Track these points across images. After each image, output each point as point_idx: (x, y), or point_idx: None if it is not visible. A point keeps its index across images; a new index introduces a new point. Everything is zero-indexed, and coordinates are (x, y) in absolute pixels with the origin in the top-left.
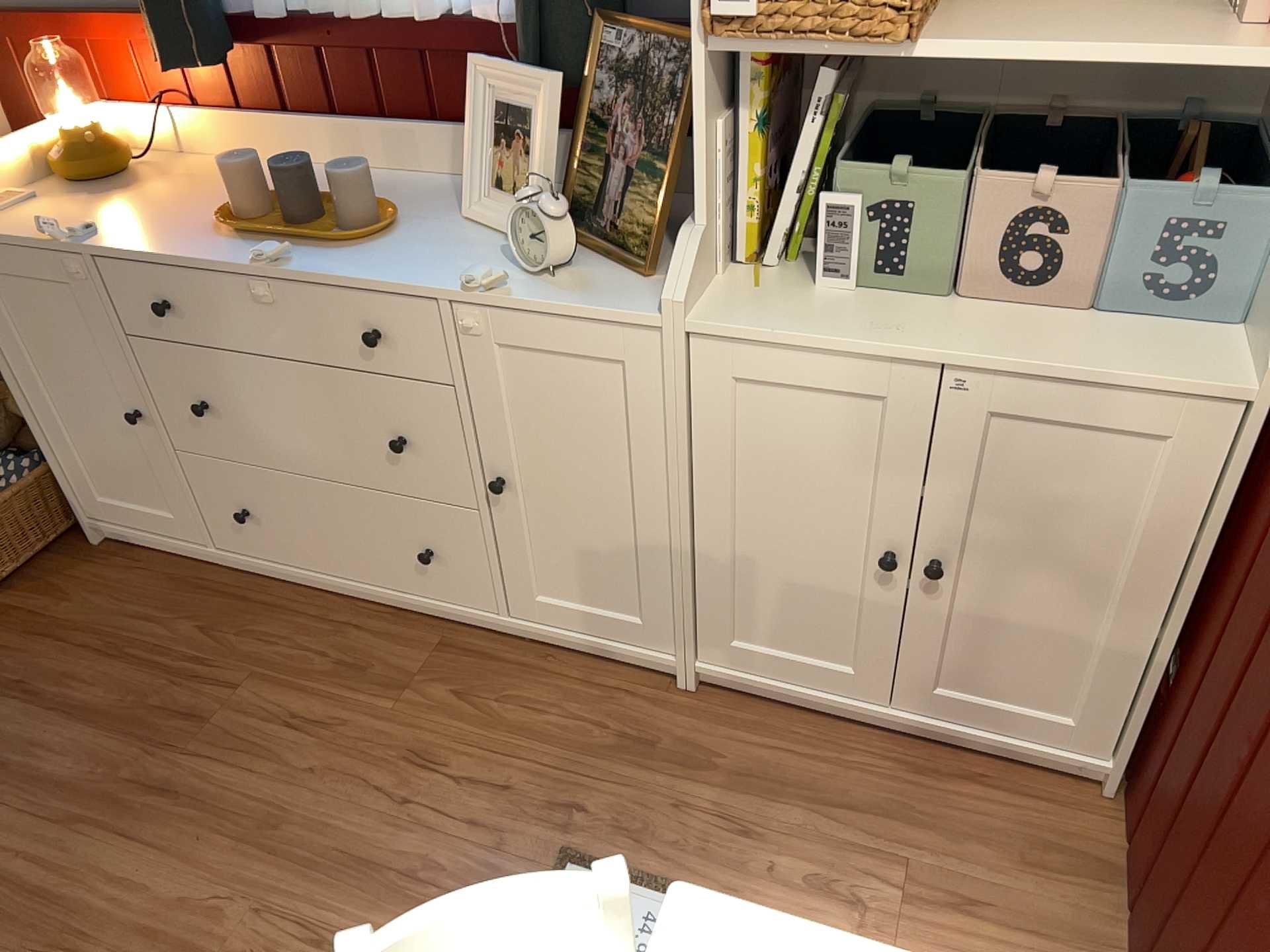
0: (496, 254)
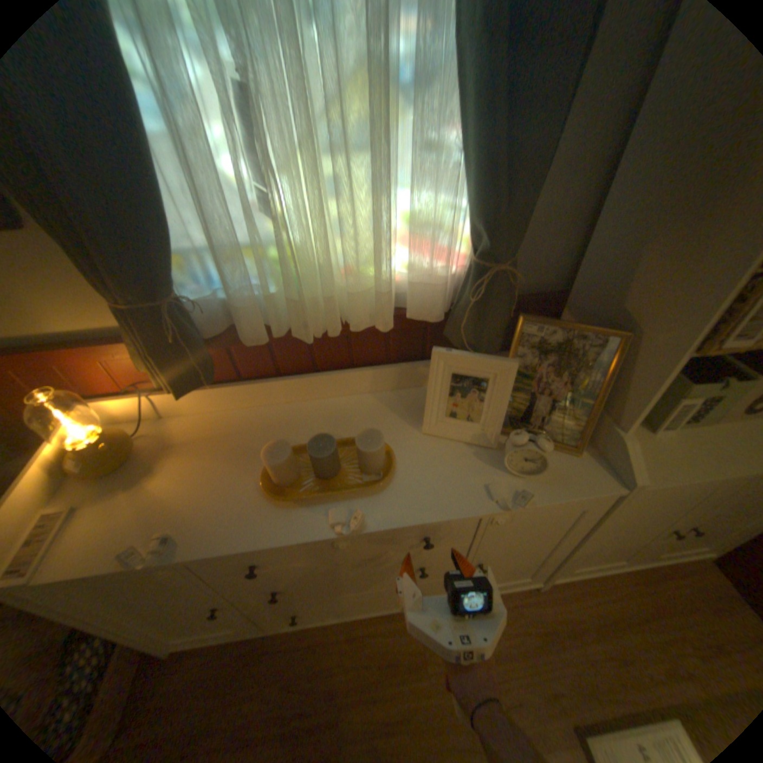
0: (472, 459)
